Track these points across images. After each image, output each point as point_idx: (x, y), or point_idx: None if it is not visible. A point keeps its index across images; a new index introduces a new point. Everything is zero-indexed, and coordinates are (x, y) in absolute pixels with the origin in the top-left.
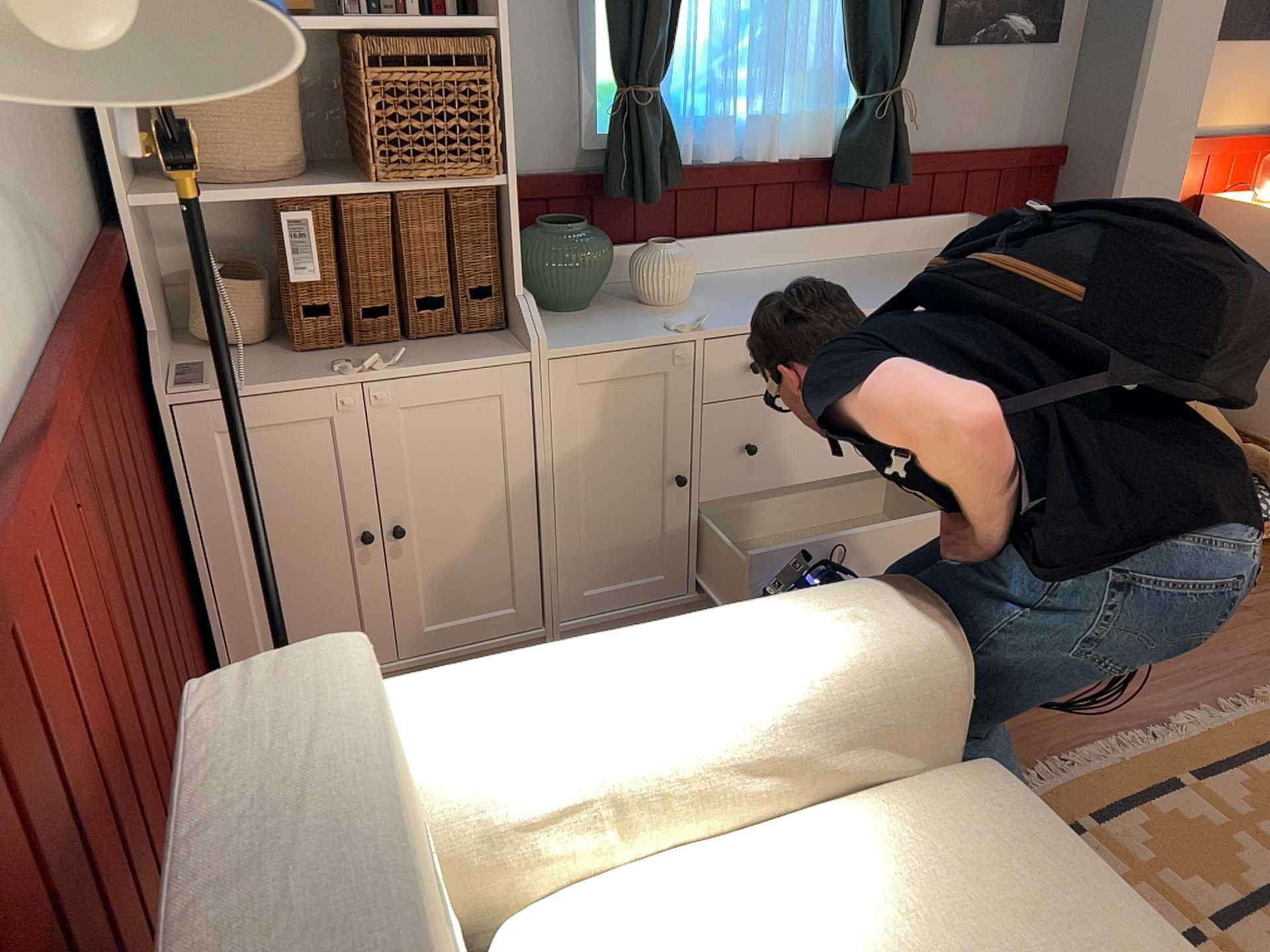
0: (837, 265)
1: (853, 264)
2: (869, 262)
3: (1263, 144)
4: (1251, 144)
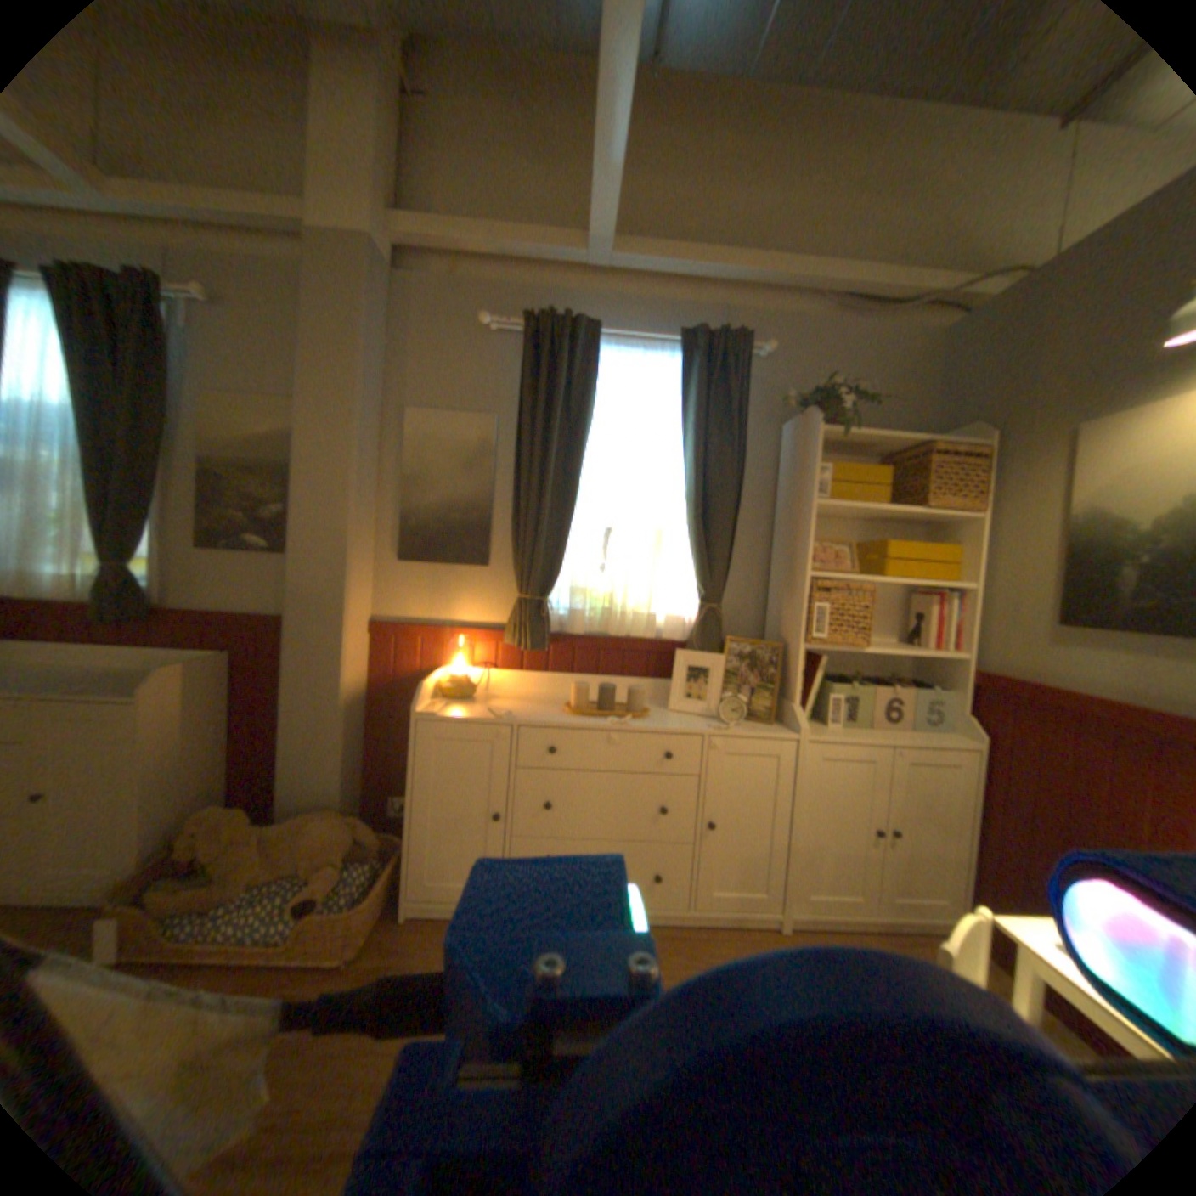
0: (98, 672)
1: (112, 672)
2: (125, 673)
3: (490, 636)
4: (478, 635)
